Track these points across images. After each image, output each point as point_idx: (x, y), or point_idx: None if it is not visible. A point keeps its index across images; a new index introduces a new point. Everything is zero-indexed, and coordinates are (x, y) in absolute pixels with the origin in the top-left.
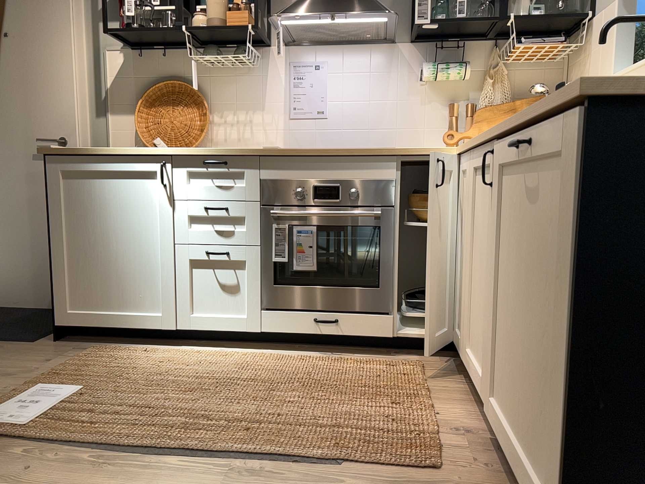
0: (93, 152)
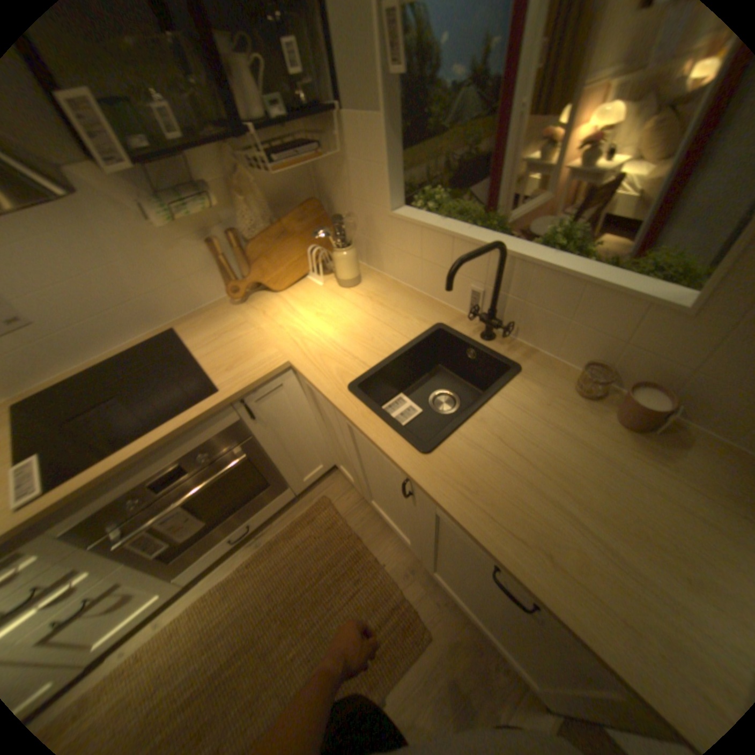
0: None
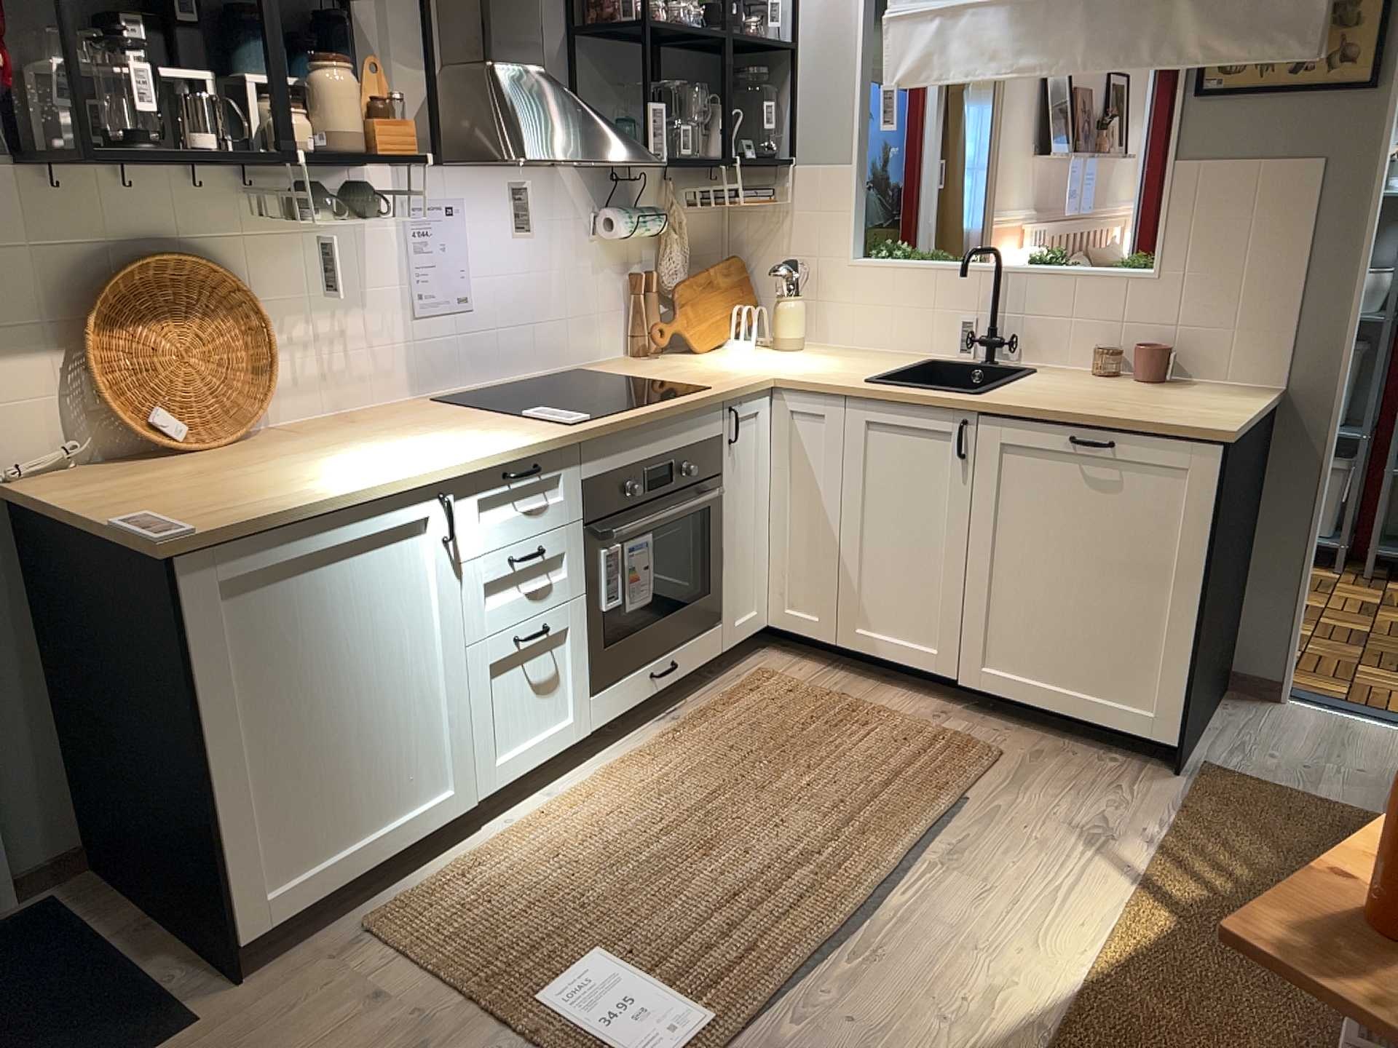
0: (303, 514)
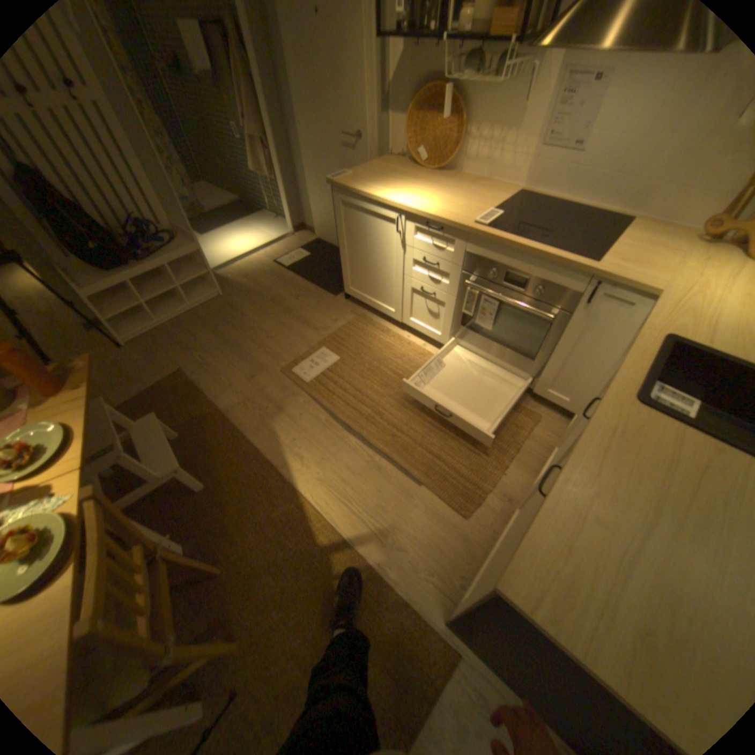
0: (357, 193)
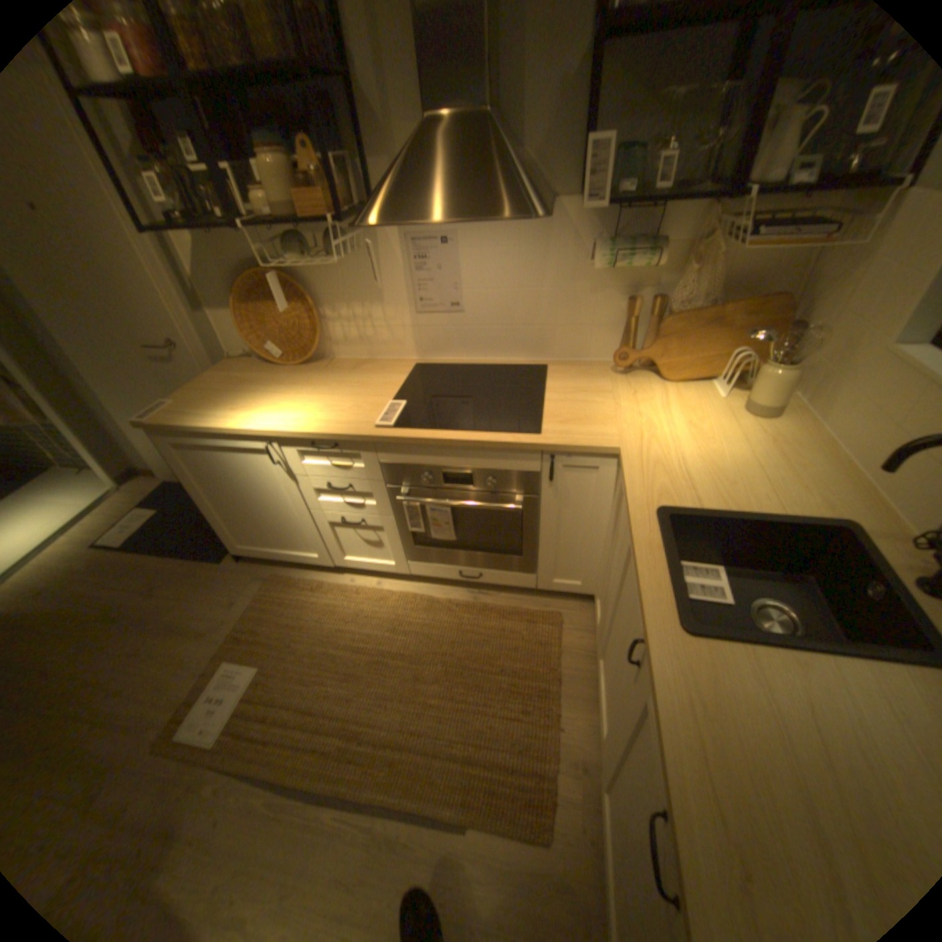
0: (188, 429)
